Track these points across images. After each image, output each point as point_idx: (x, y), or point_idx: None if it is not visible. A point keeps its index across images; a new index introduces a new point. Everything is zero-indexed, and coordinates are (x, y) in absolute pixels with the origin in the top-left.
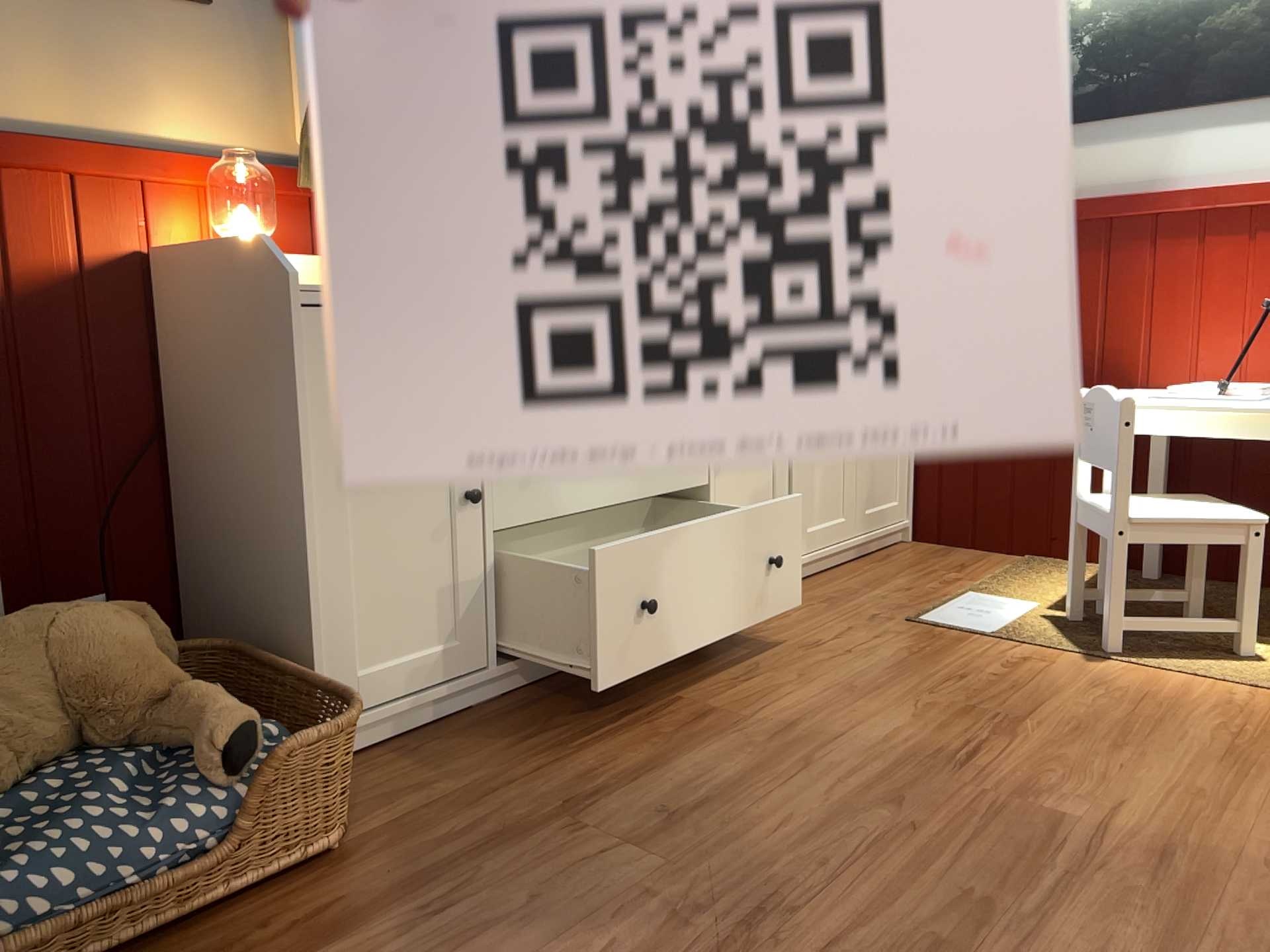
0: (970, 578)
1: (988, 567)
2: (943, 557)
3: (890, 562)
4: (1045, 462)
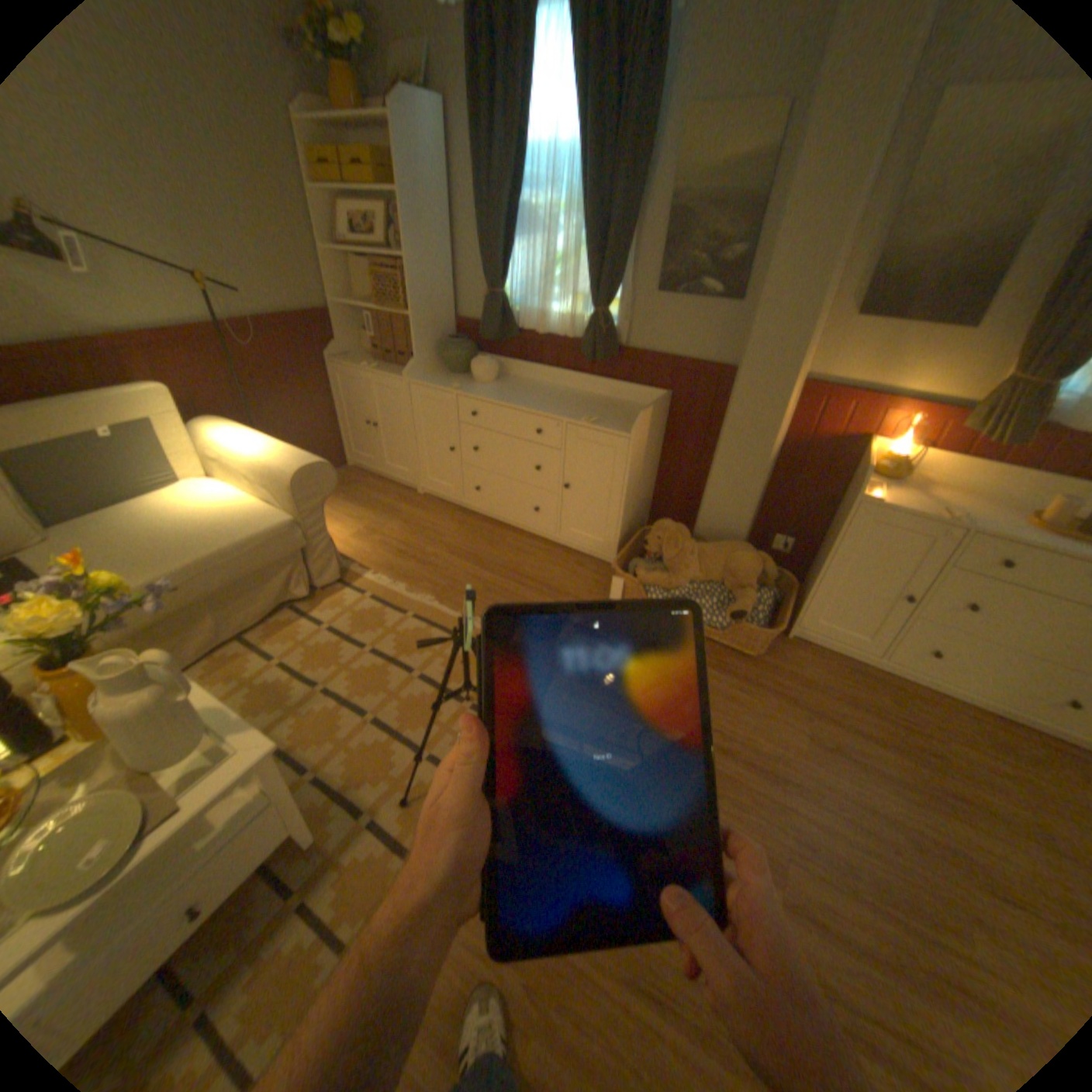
0: None
1: None
2: None
3: None
4: None
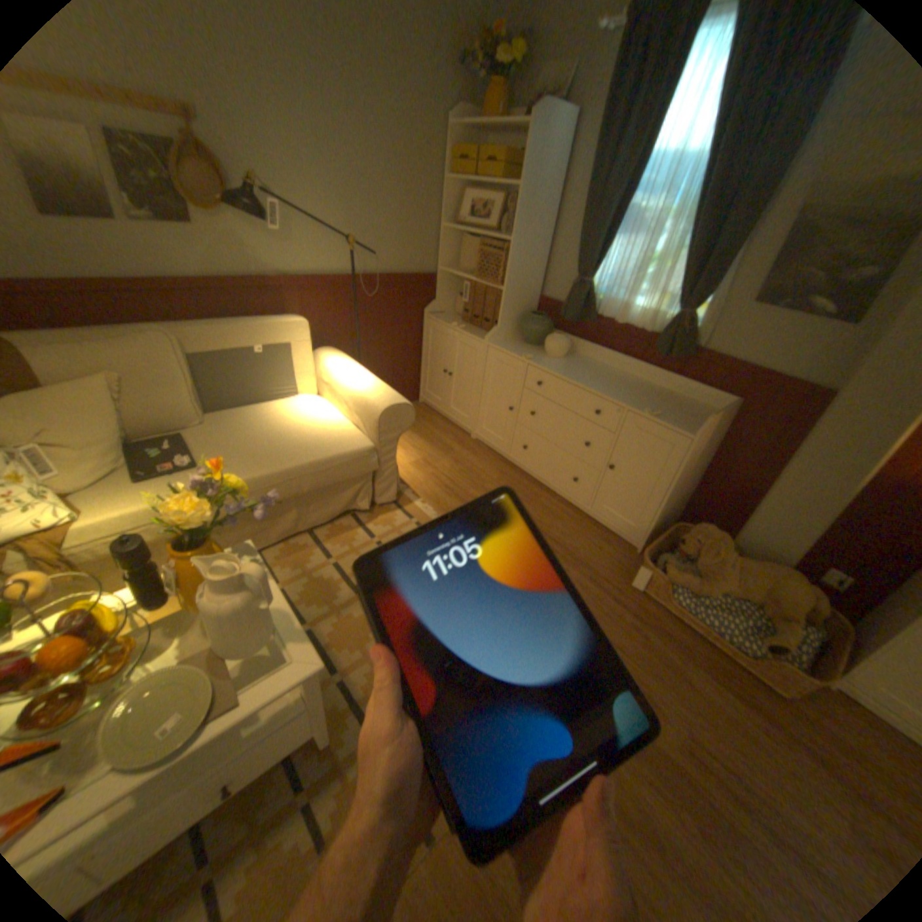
0: None
1: None
2: None
3: None
4: None
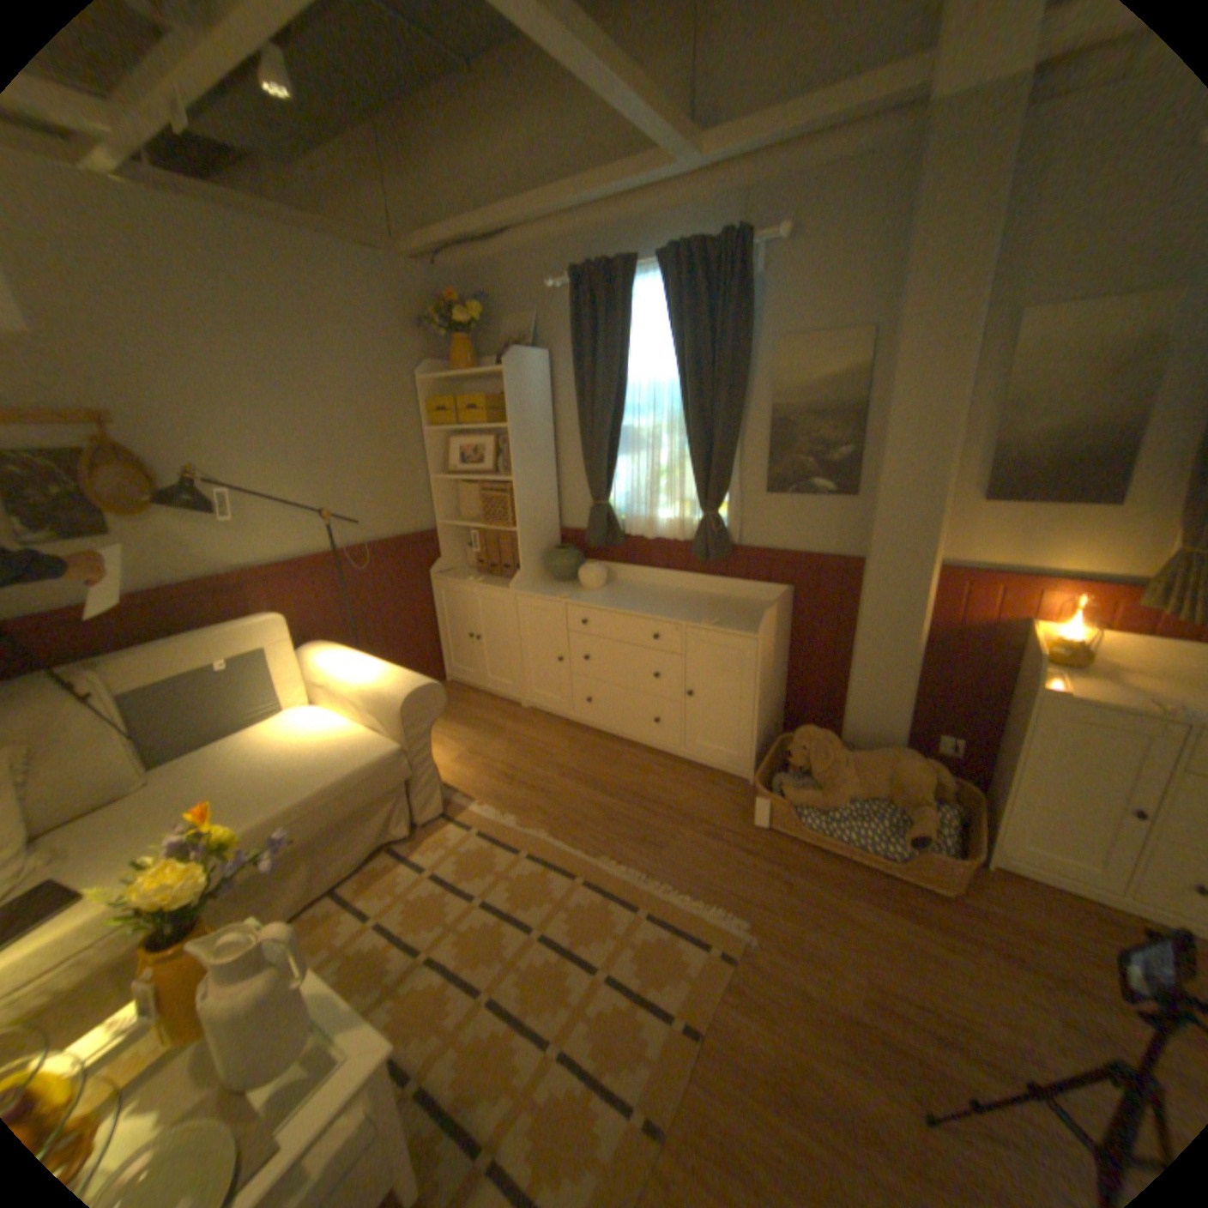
0: None
1: None
2: None
3: None
4: None
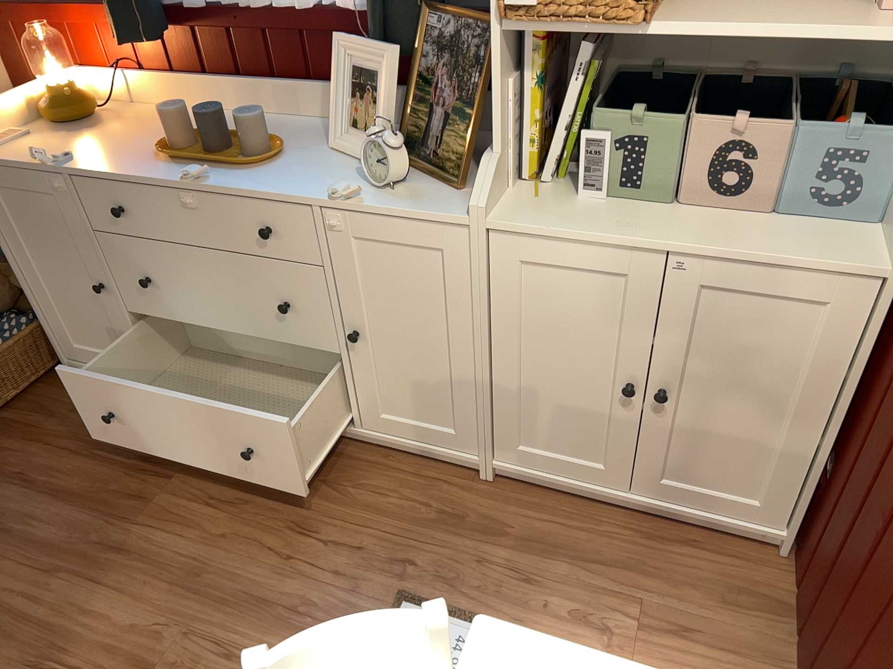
0: (616, 645)
1: (695, 666)
2: (721, 605)
3: (651, 549)
4: (853, 665)
